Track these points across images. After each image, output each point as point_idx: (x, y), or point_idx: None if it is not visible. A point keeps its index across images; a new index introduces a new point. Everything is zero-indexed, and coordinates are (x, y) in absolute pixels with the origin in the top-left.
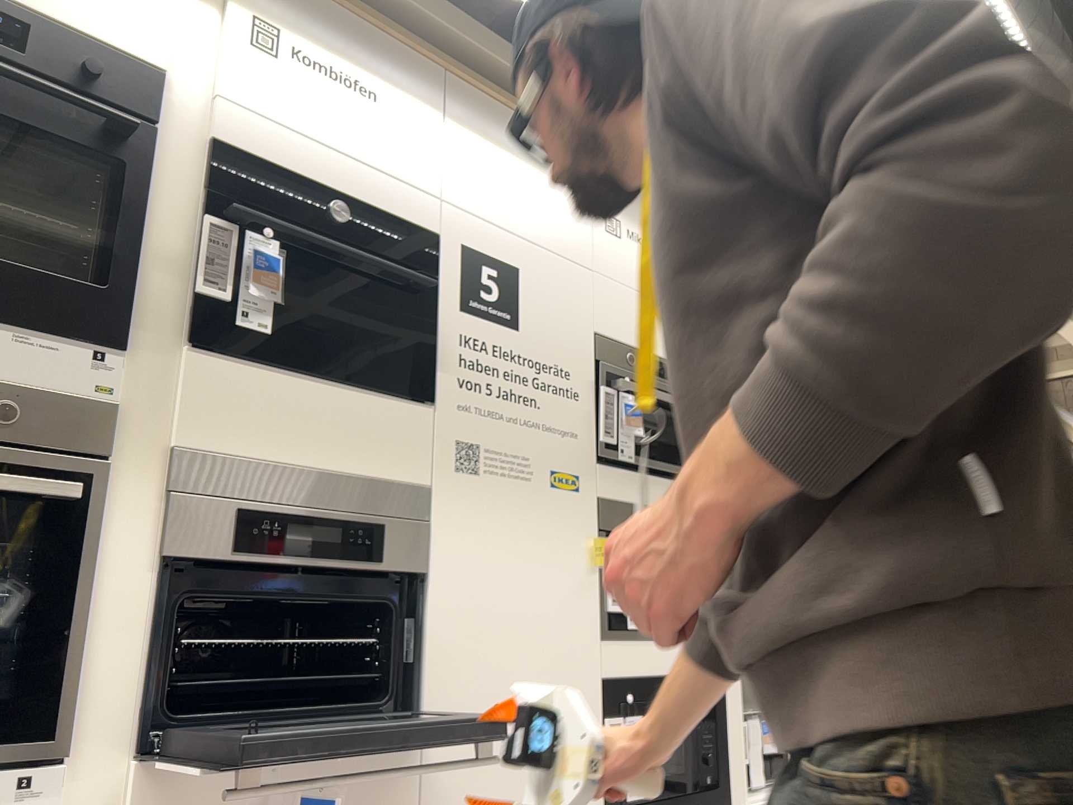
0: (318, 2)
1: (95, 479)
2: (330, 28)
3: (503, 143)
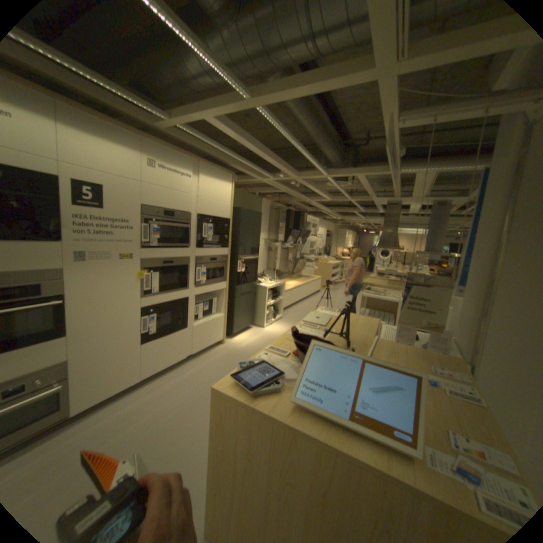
0: None
1: None
2: None
3: (91, 133)
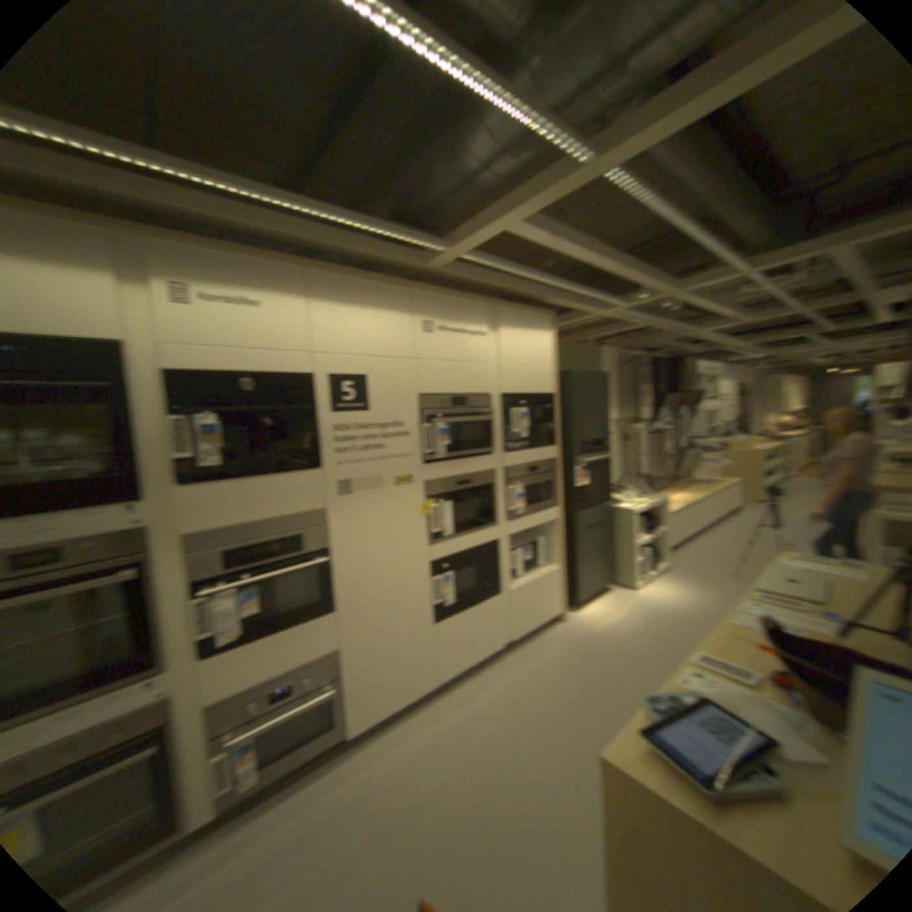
0: (202, 256)
1: (138, 564)
2: (214, 270)
3: (344, 303)
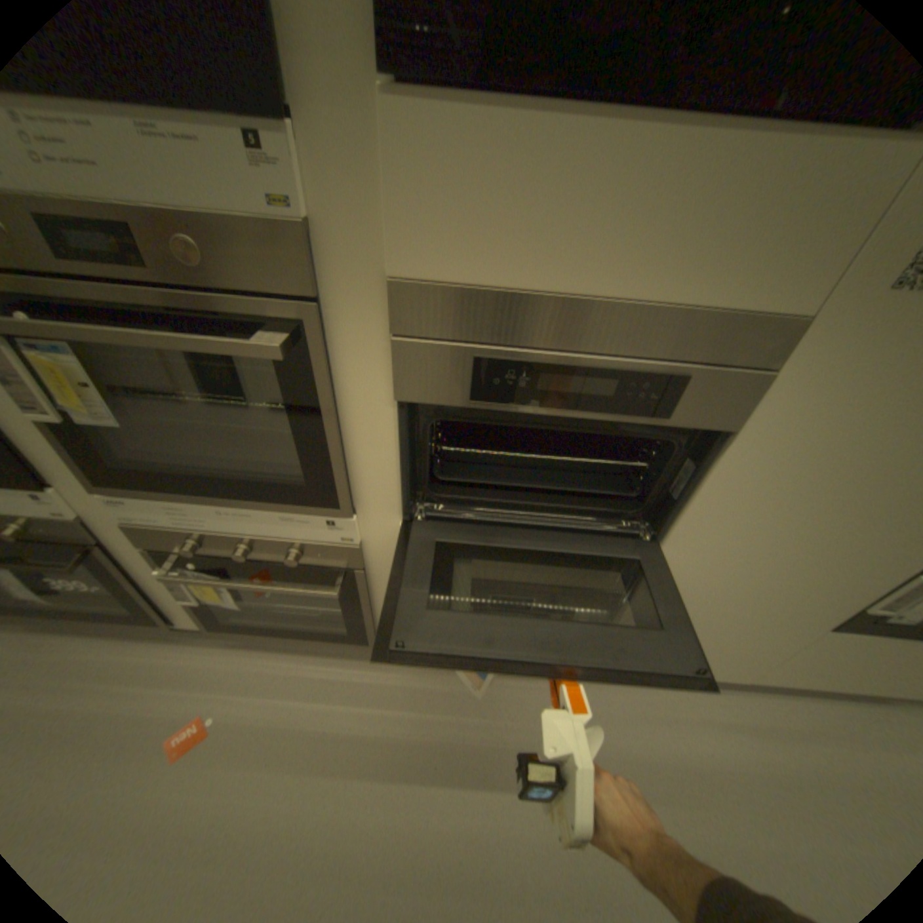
0: None
1: (309, 323)
2: None
3: None
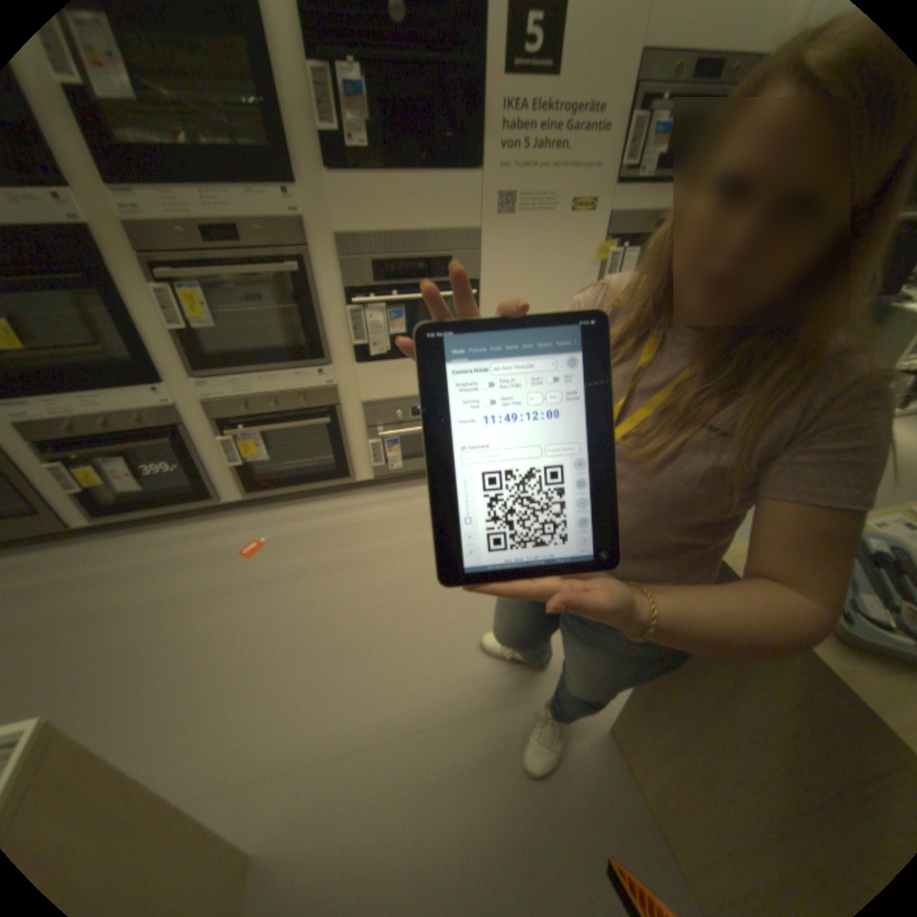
0: None
1: (305, 257)
2: None
3: None
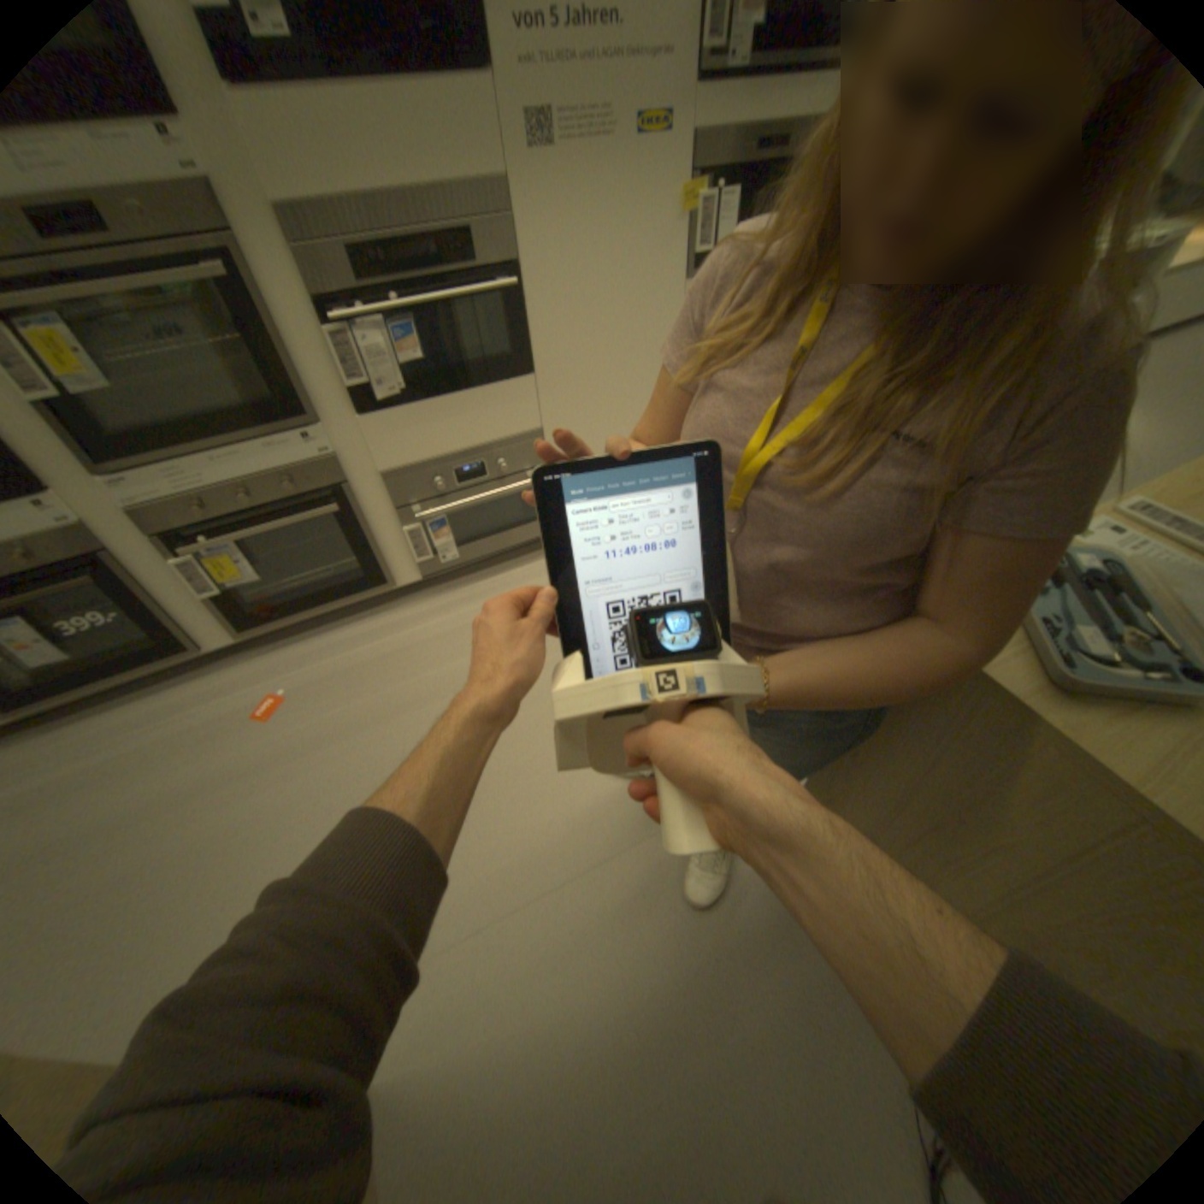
0: None
1: (231, 251)
2: None
3: None
